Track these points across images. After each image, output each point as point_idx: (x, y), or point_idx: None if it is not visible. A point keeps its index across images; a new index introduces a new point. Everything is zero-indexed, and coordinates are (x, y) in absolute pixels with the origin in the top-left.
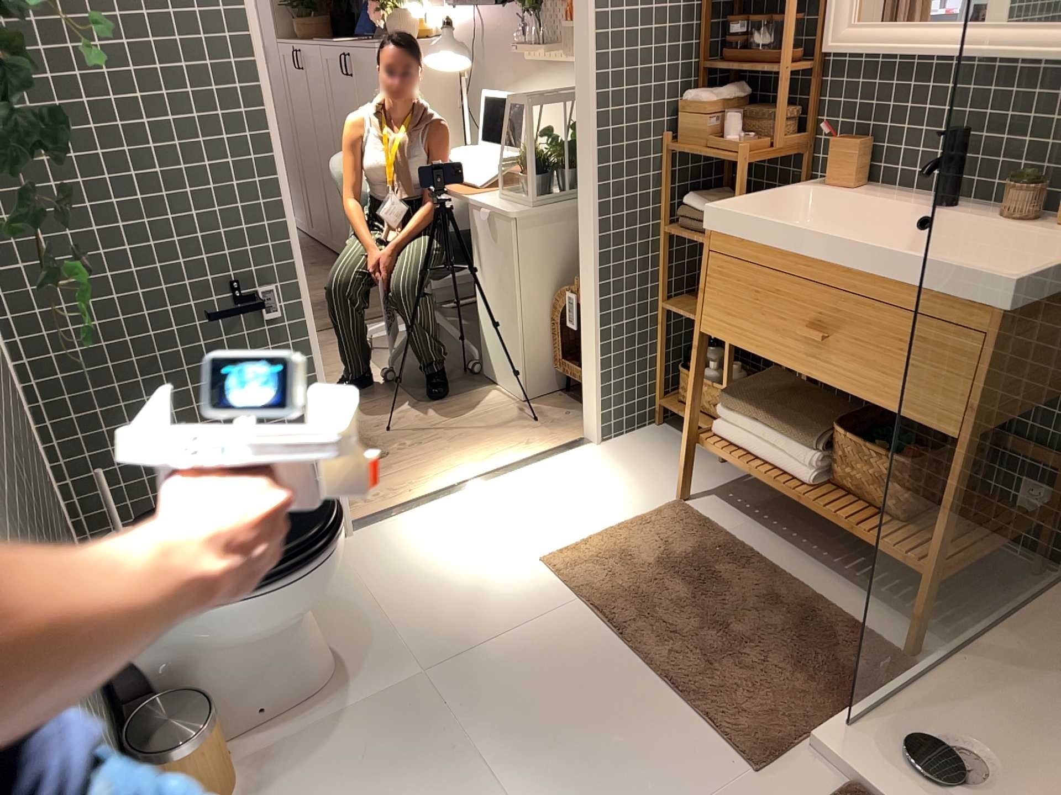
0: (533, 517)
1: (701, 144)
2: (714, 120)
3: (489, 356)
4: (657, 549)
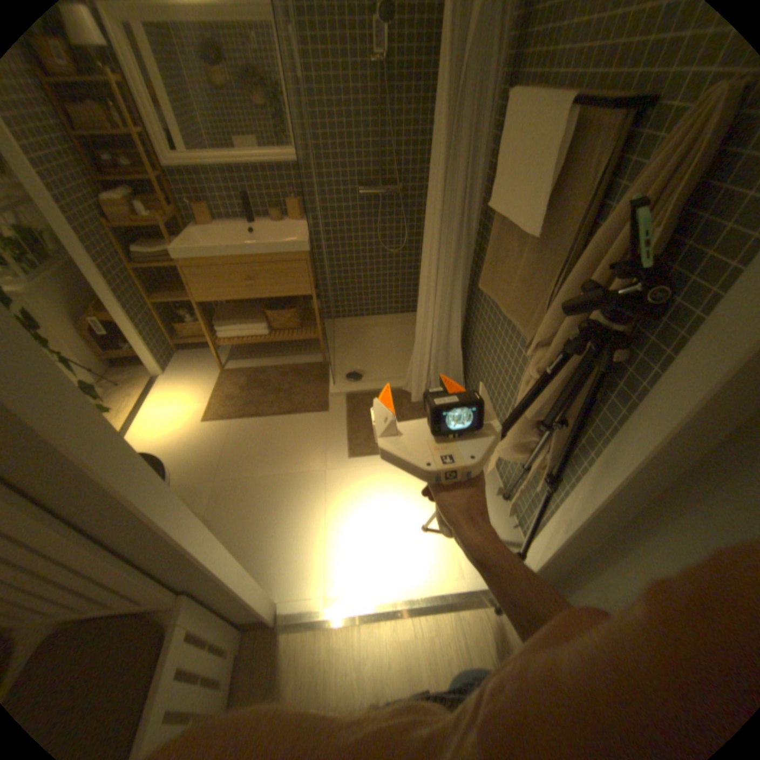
0: (176, 413)
1: (128, 221)
2: (122, 207)
3: None
4: (236, 388)
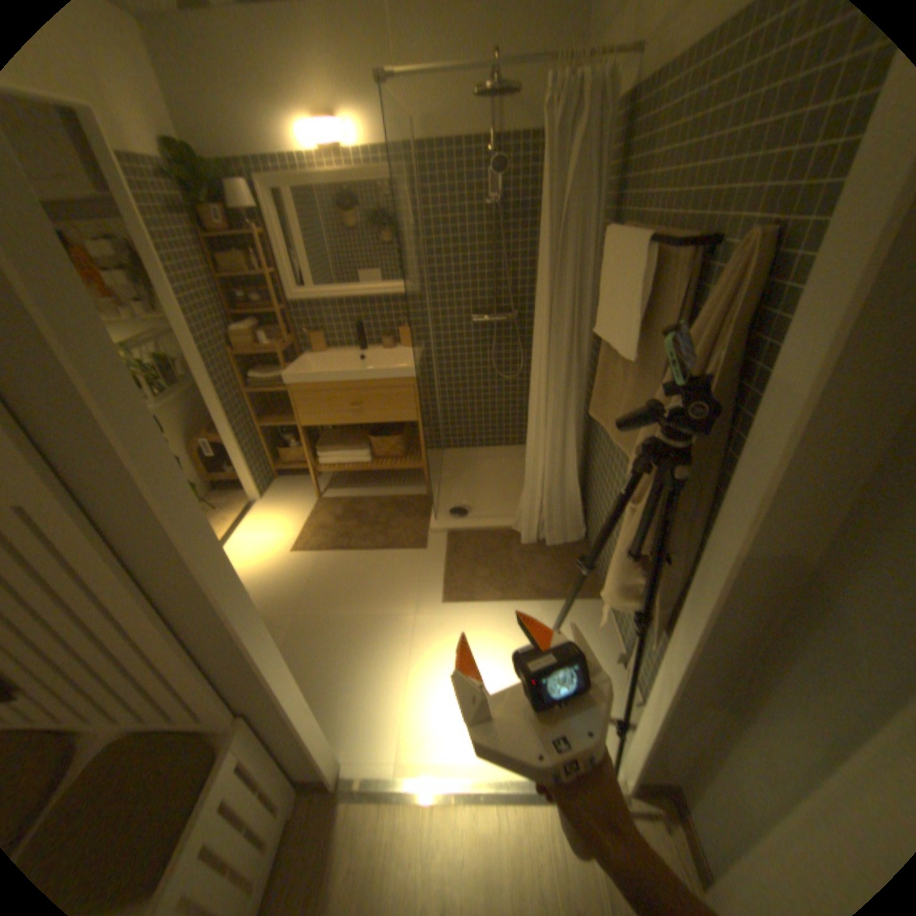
0: (265, 541)
1: (248, 348)
2: (244, 336)
3: None
4: (329, 518)
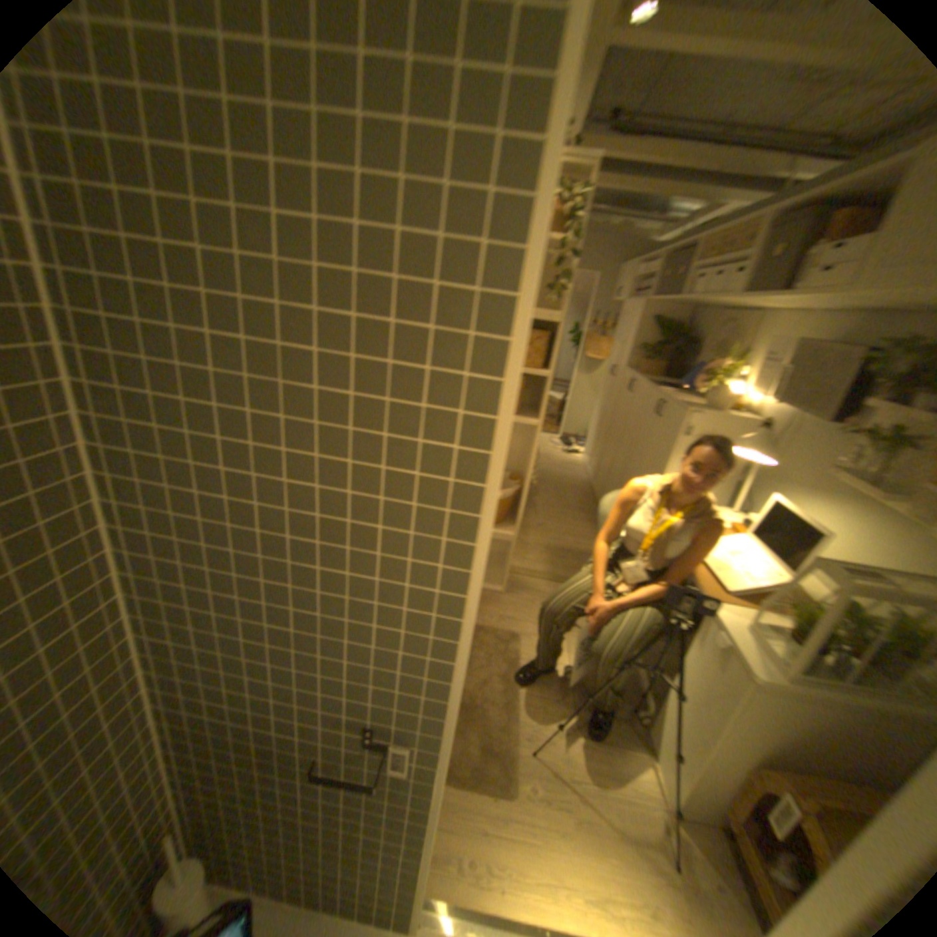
0: None
1: None
2: None
3: (665, 734)
4: None
